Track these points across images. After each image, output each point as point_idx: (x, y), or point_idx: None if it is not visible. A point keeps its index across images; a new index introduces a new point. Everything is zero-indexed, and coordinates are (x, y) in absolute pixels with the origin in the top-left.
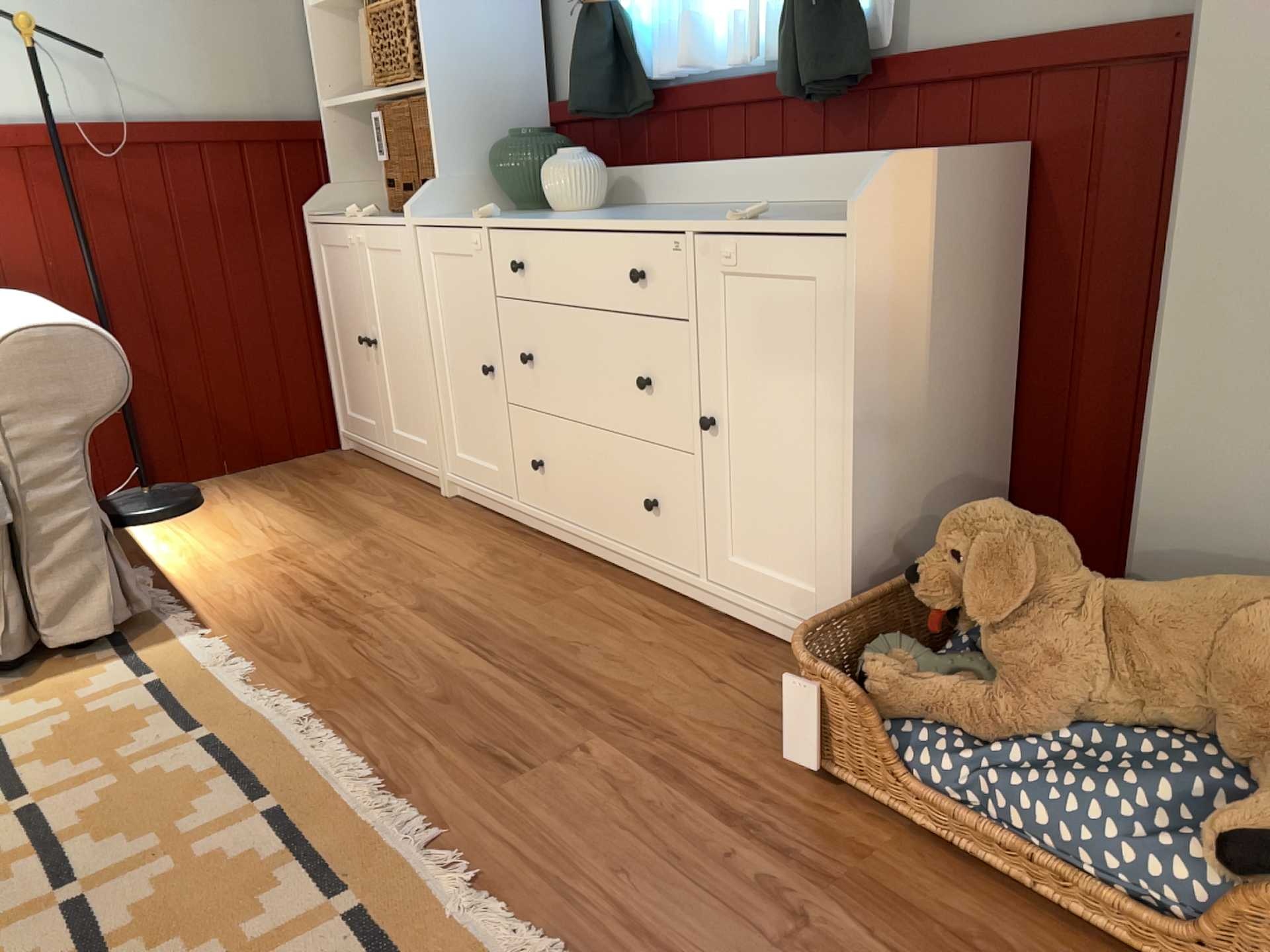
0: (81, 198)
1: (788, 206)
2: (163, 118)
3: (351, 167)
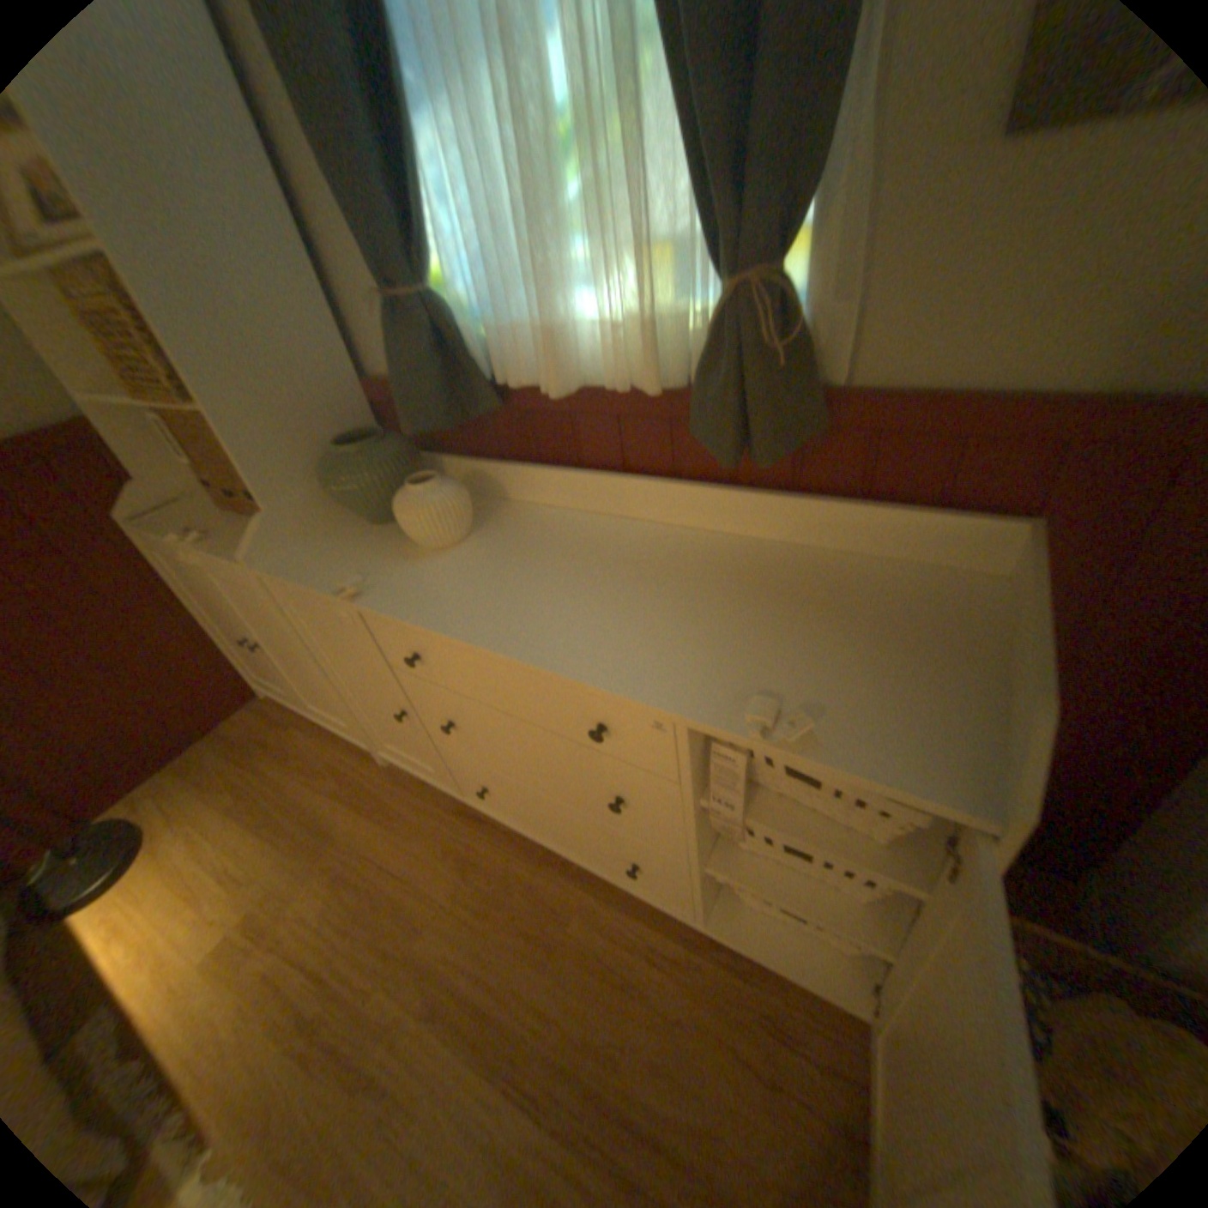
0: None
1: (711, 546)
2: None
3: (148, 451)
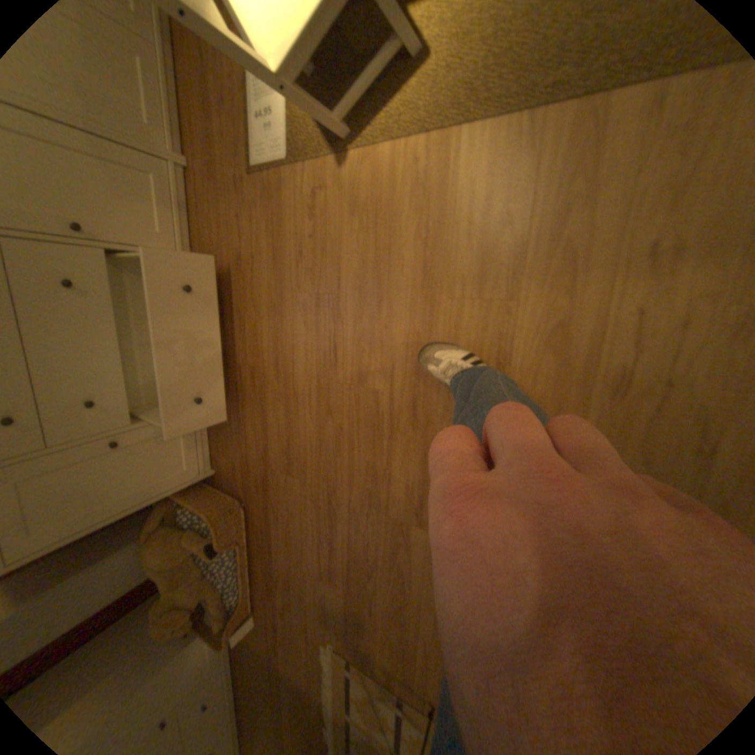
0: None
1: None
2: None
3: None
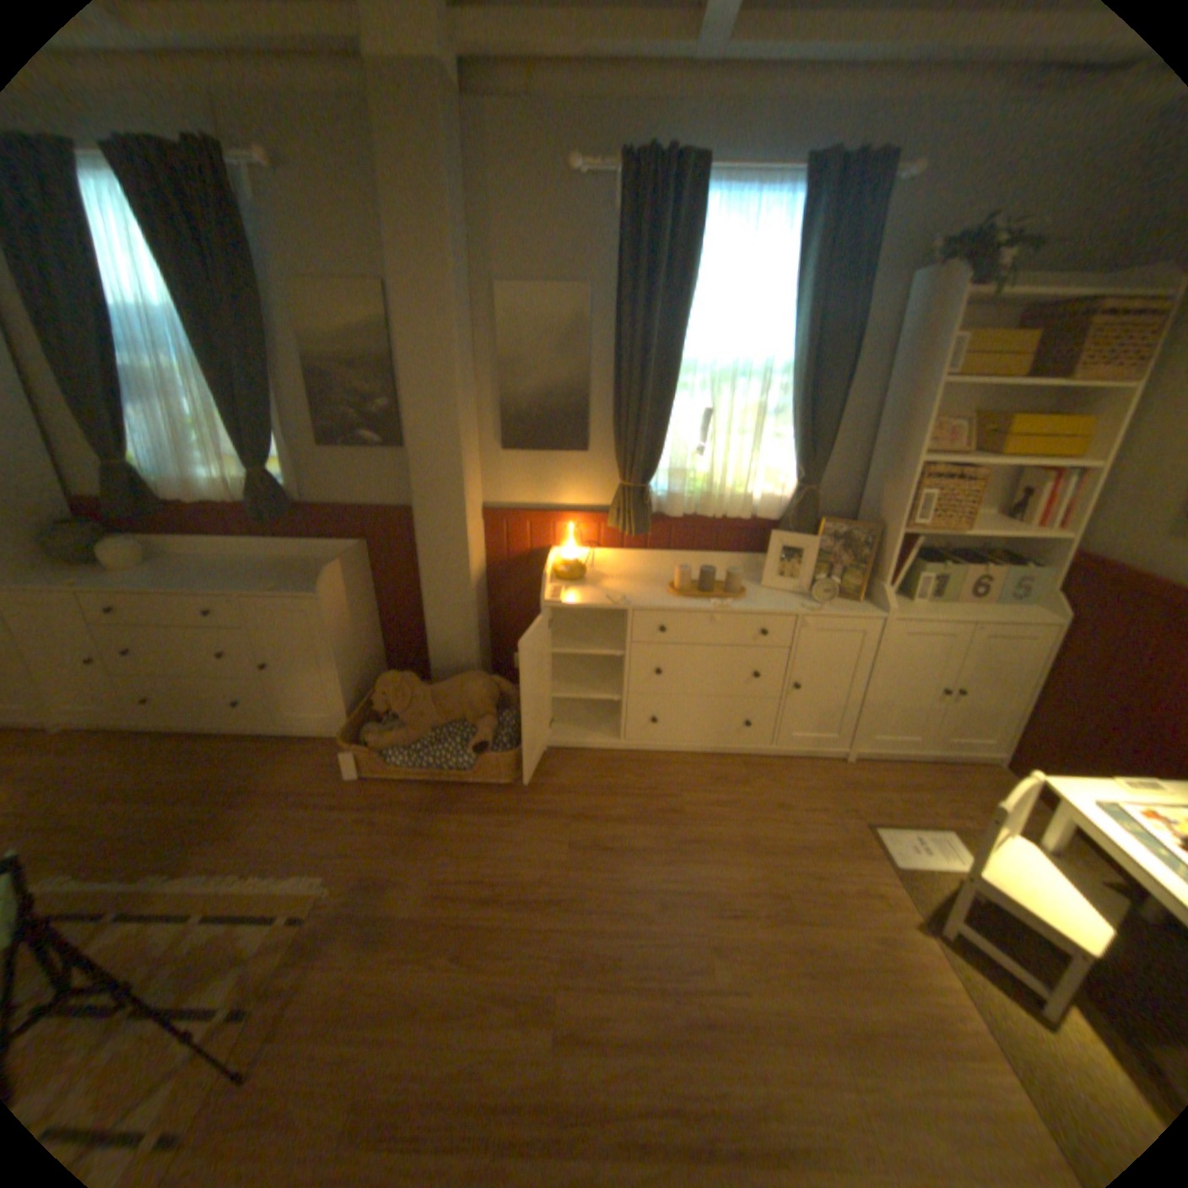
0: None
1: (264, 561)
2: None
3: None
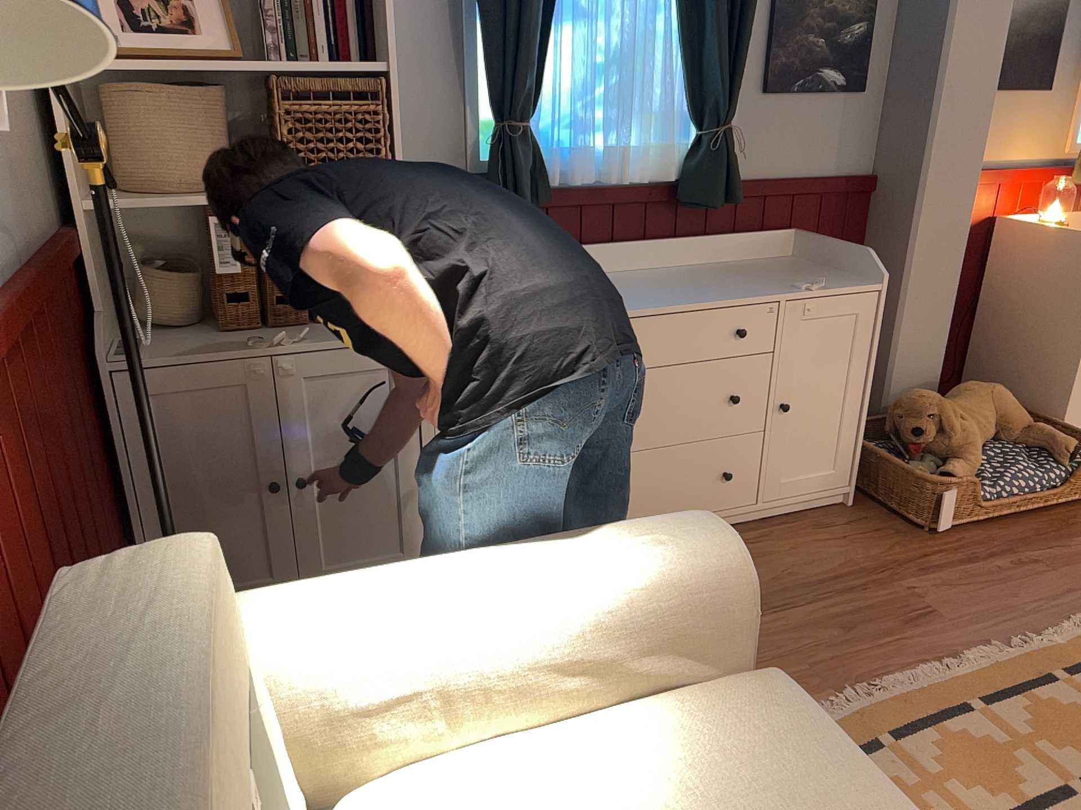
0: (10, 429)
1: (684, 269)
2: (7, 260)
3: (103, 282)
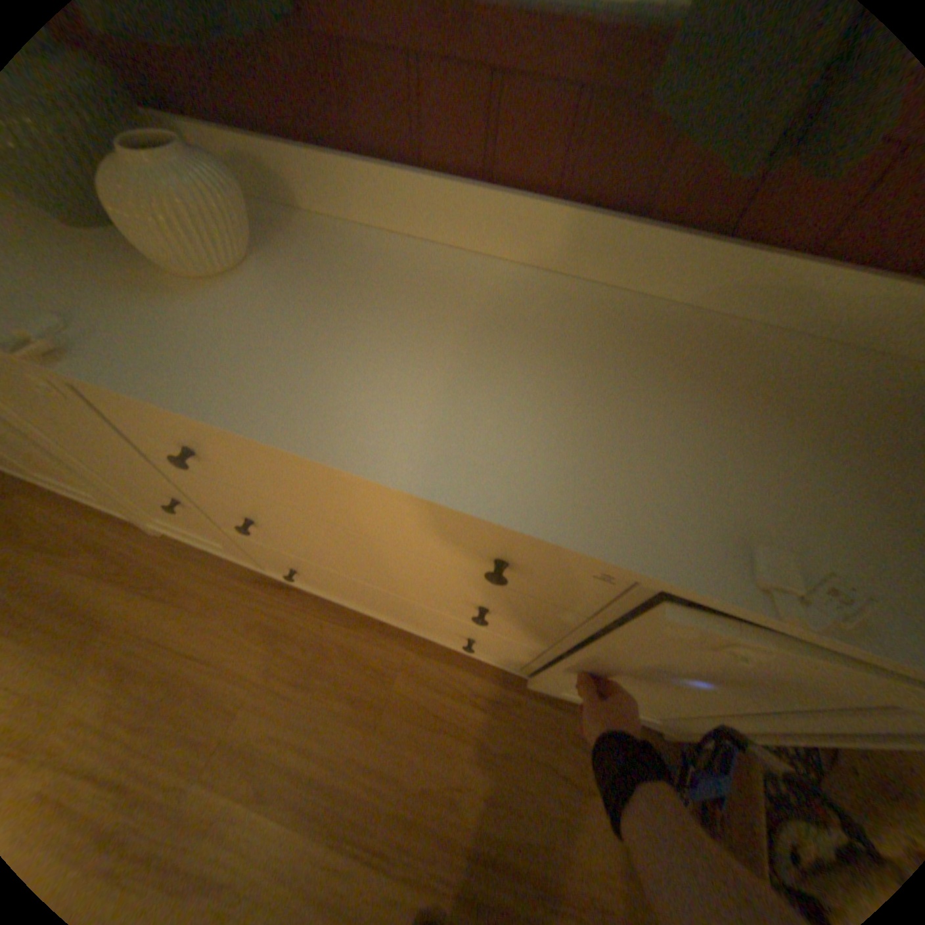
0: None
1: (606, 304)
2: None
3: None
